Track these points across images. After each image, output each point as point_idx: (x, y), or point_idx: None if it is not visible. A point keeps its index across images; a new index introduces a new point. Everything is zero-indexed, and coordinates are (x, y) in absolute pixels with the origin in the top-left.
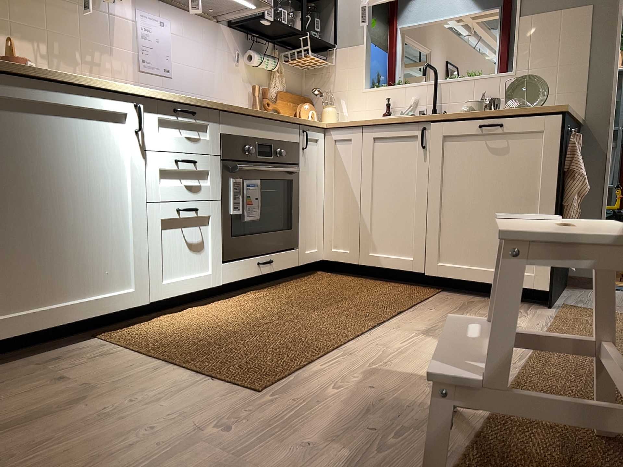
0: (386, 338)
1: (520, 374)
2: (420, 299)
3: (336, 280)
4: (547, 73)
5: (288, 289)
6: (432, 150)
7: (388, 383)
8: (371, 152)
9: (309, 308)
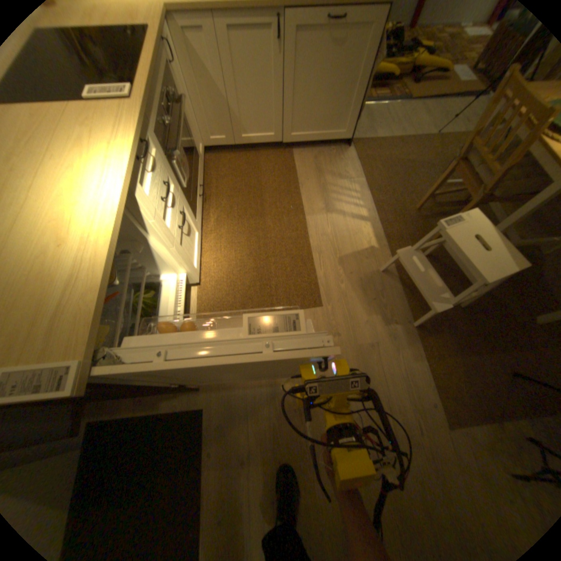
0: (322, 229)
1: (384, 228)
2: (296, 172)
3: (229, 166)
4: None
5: (220, 198)
6: (286, 43)
7: (353, 266)
8: (227, 45)
9: (258, 217)
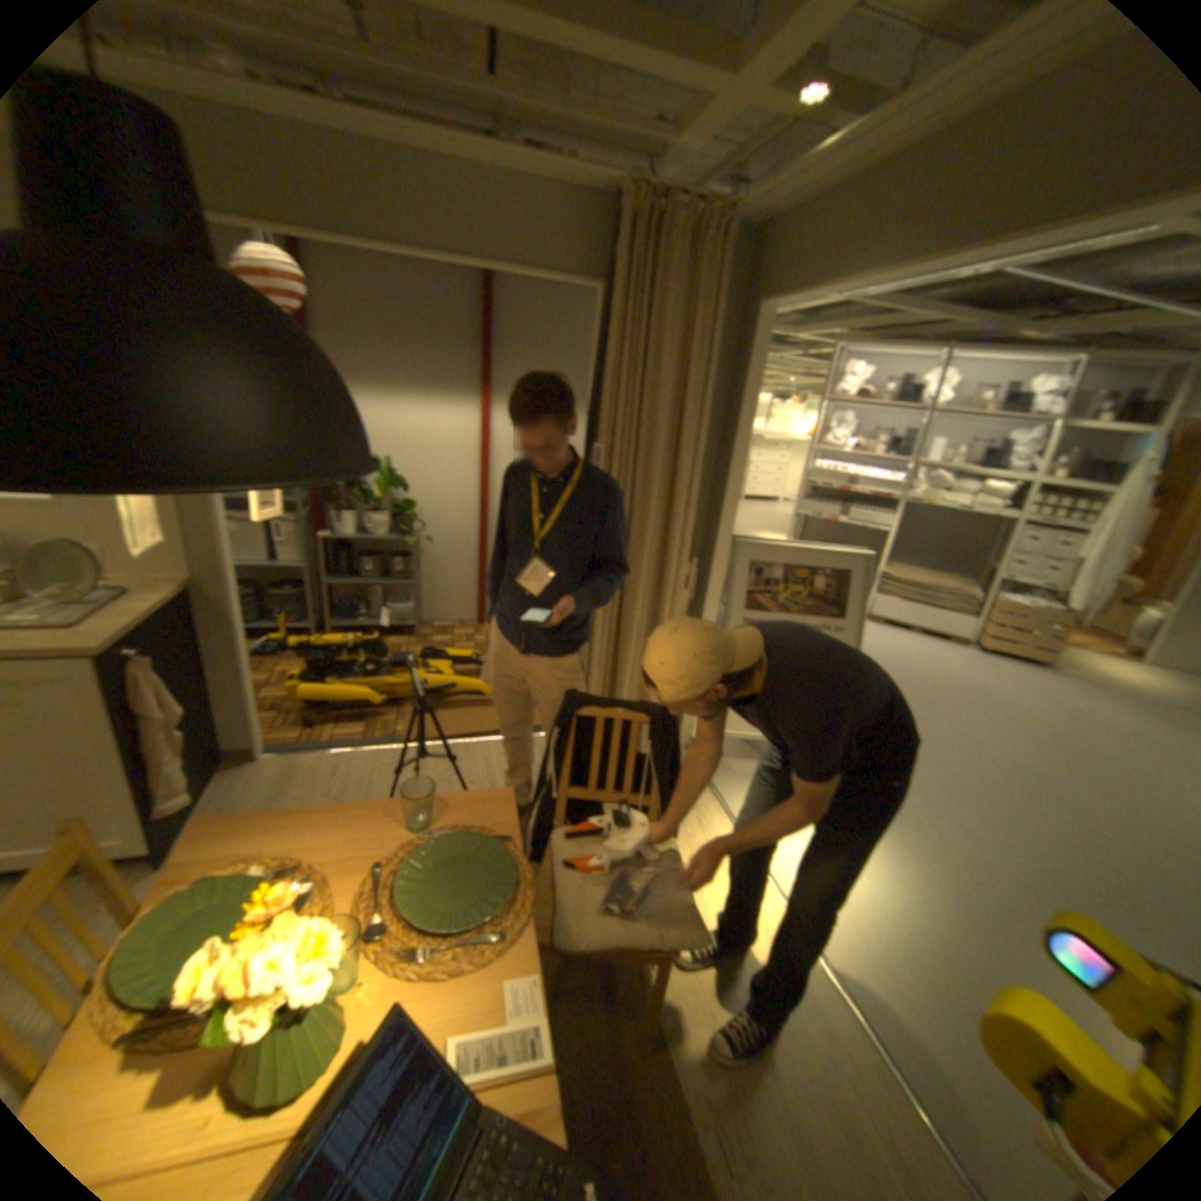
0: None
1: None
2: None
3: None
4: (117, 509)
5: None
6: None
7: None
8: None
9: None
